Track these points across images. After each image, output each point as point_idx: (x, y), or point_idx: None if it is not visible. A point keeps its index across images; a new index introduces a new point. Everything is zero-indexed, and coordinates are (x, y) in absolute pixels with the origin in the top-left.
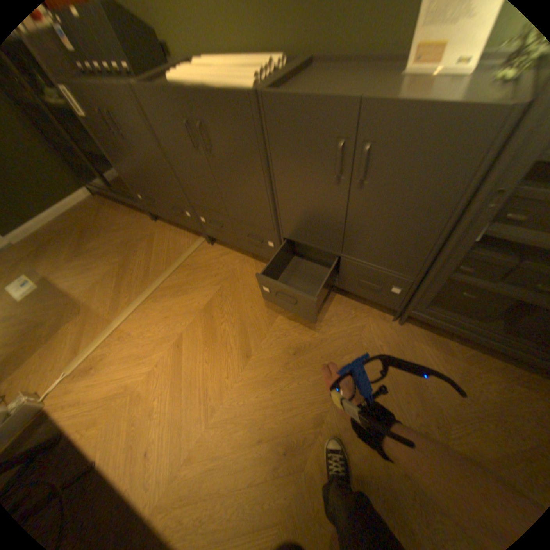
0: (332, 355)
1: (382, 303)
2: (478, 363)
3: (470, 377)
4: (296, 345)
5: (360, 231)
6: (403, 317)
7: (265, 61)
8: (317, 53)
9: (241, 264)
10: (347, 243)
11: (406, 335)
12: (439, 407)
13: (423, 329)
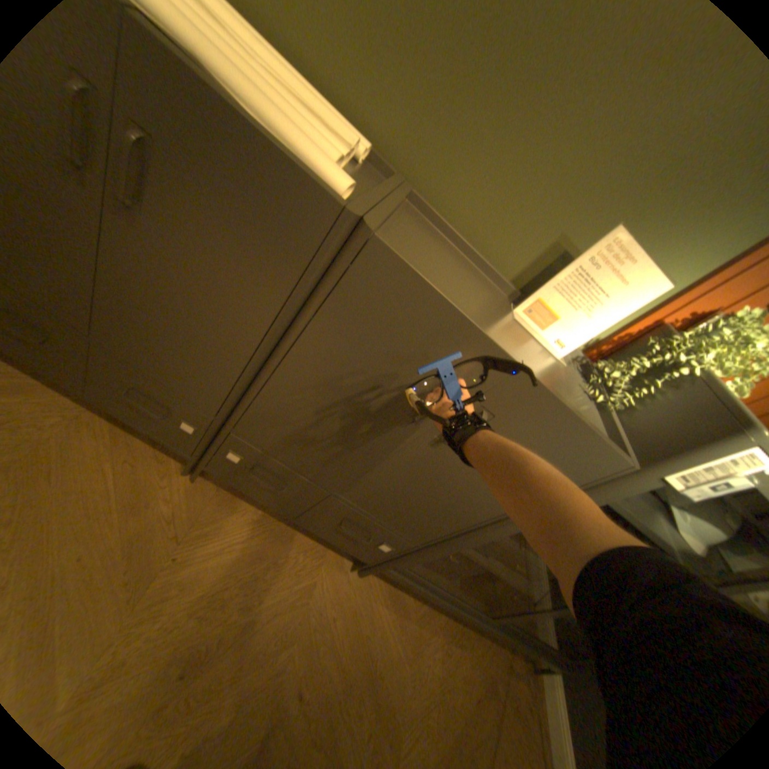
0: (260, 656)
1: (353, 553)
2: (427, 622)
3: (421, 646)
4: (190, 649)
5: (390, 482)
6: (372, 572)
7: (353, 137)
8: (416, 186)
9: (67, 427)
10: (358, 485)
11: (365, 592)
12: (392, 708)
13: (382, 579)
